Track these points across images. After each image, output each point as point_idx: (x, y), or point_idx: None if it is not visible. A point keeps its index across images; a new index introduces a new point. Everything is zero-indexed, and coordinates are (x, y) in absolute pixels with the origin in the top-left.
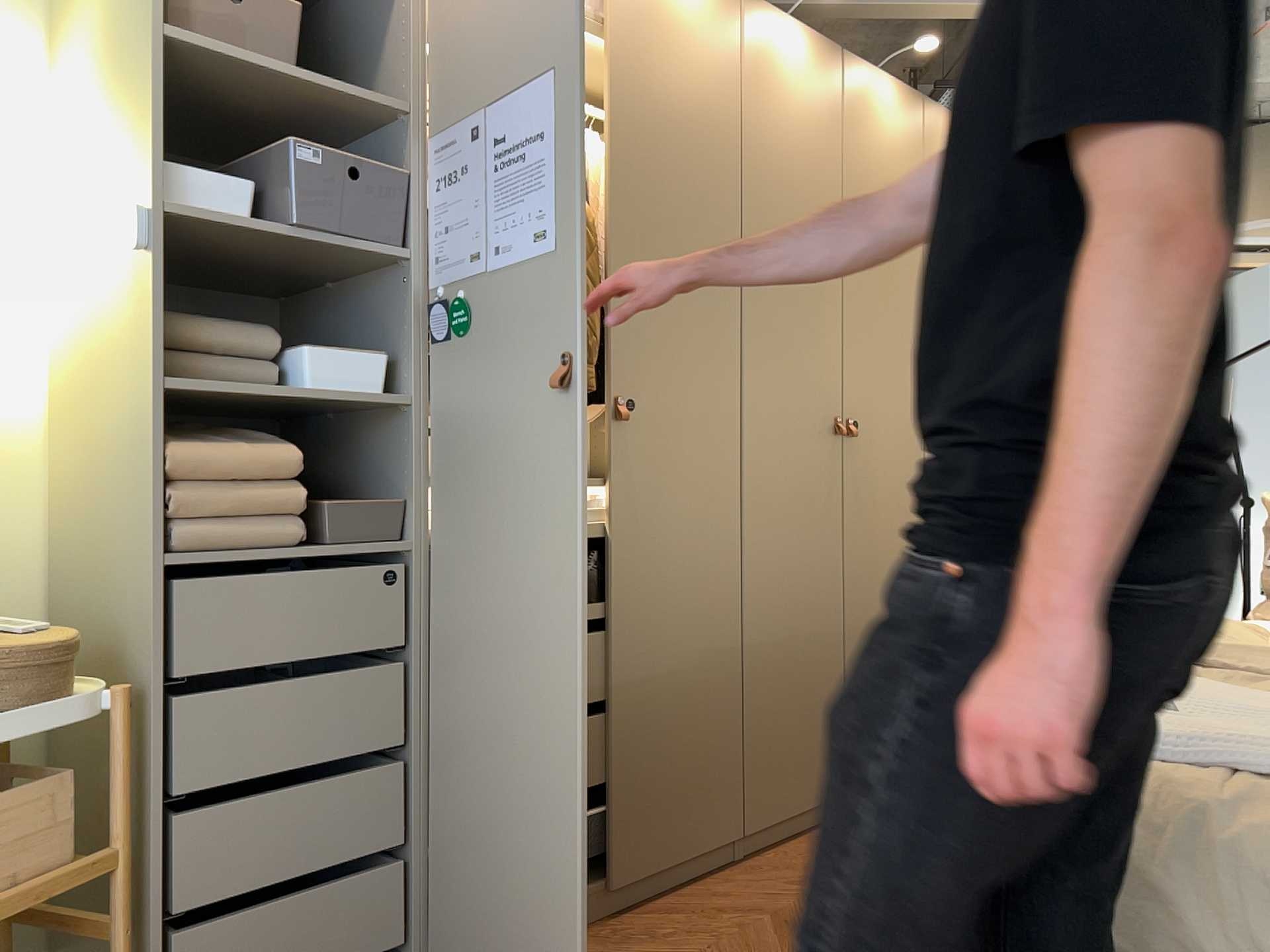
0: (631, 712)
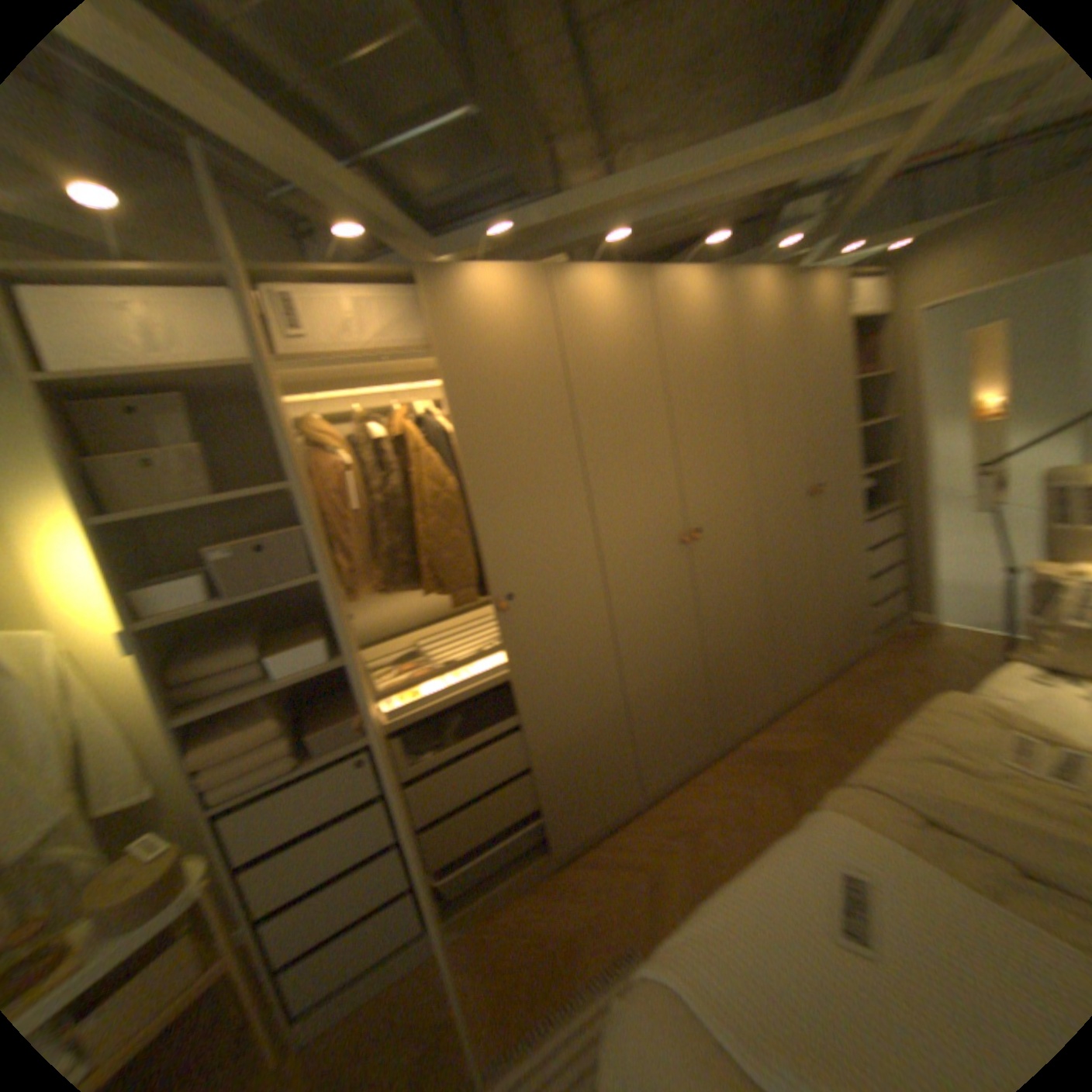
0: (549, 768)
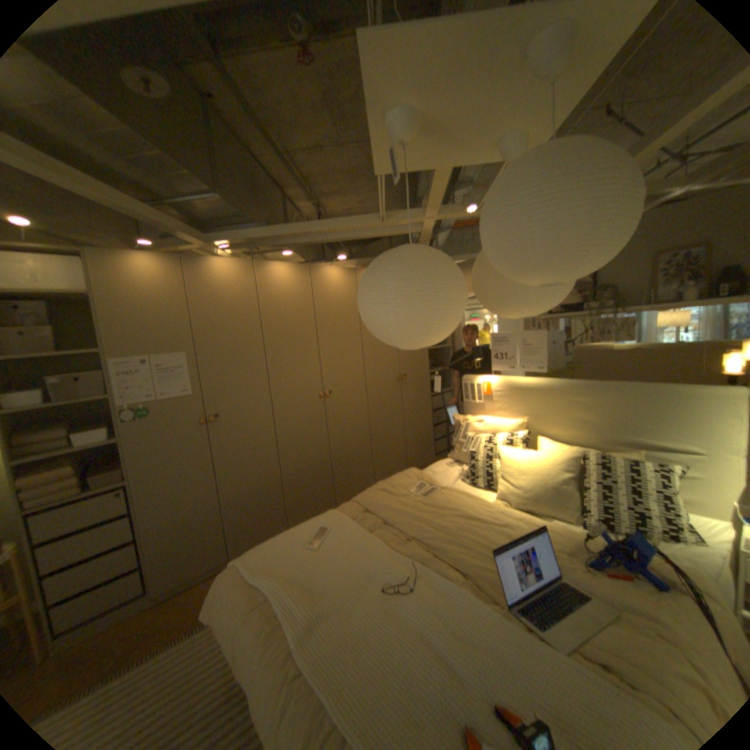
0: (230, 509)
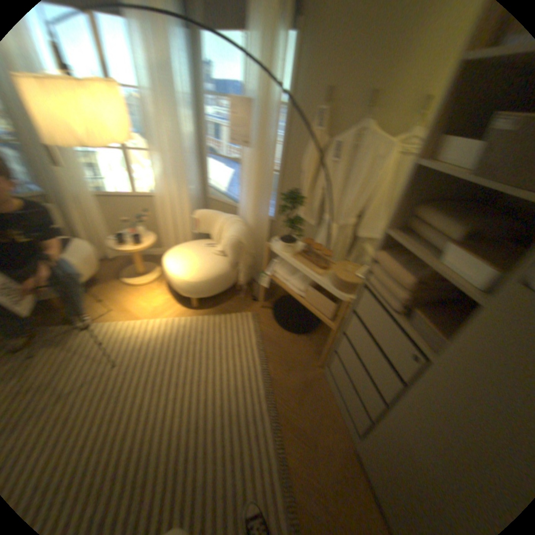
0: None
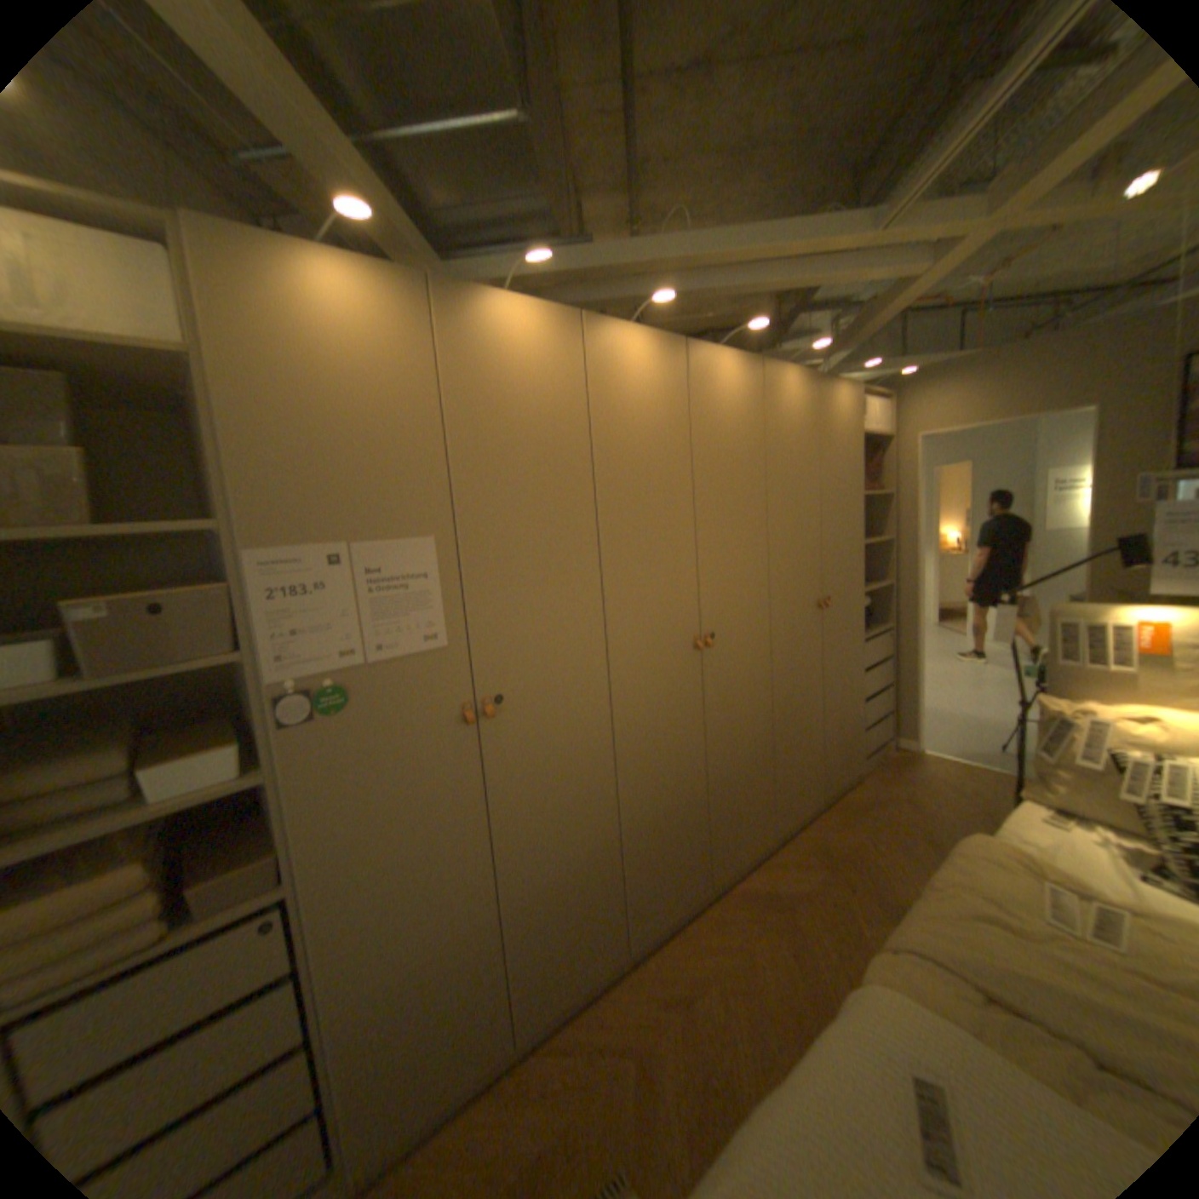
0: (521, 922)
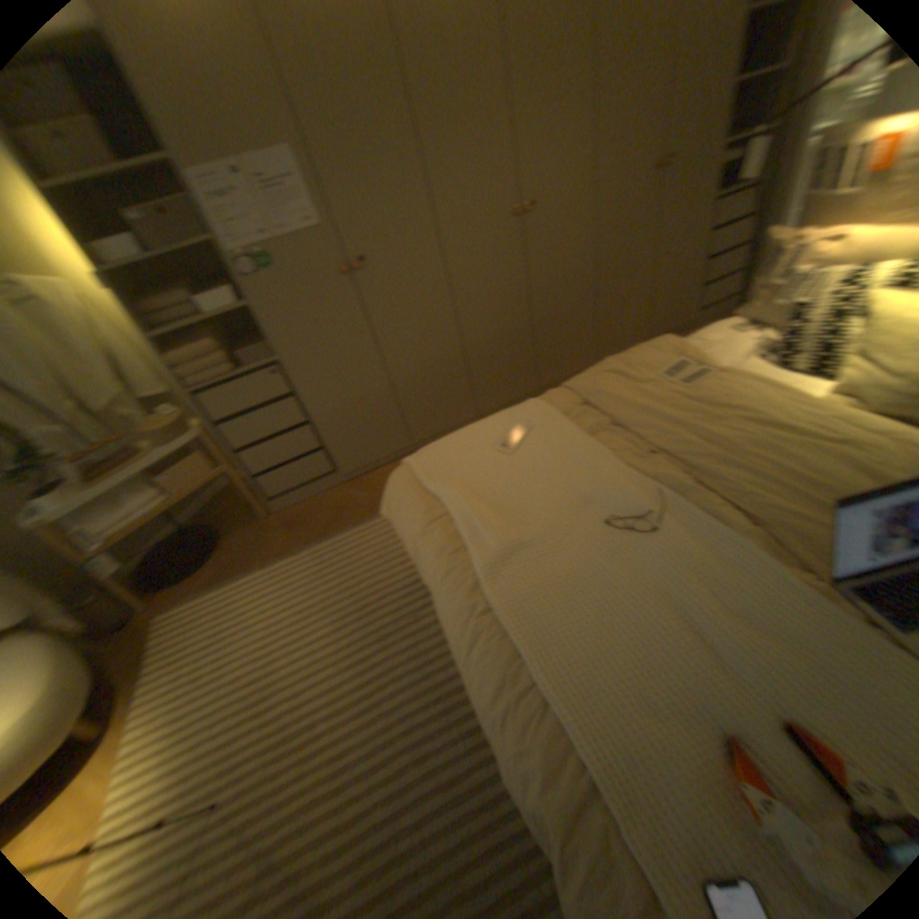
0: (401, 388)
